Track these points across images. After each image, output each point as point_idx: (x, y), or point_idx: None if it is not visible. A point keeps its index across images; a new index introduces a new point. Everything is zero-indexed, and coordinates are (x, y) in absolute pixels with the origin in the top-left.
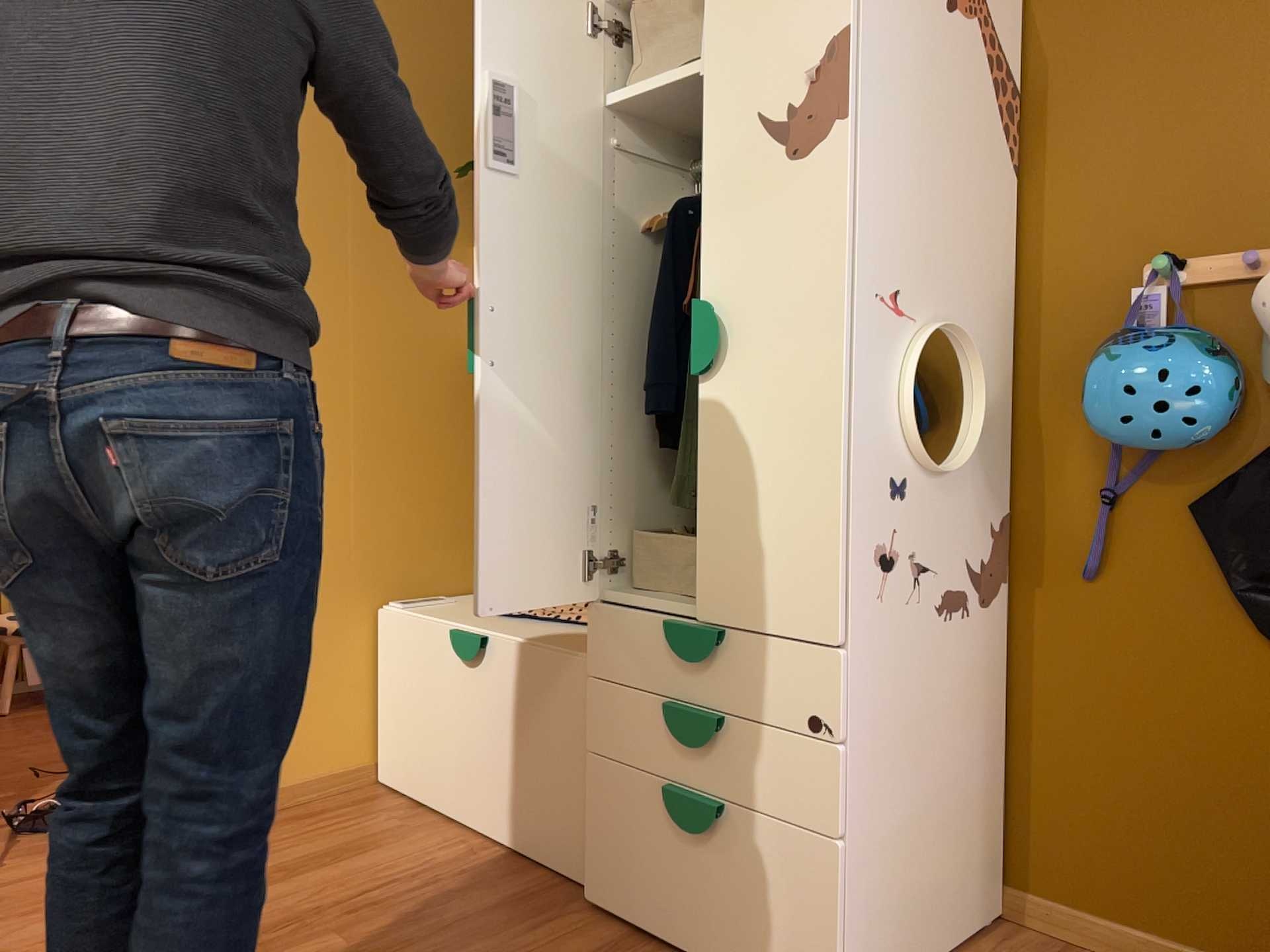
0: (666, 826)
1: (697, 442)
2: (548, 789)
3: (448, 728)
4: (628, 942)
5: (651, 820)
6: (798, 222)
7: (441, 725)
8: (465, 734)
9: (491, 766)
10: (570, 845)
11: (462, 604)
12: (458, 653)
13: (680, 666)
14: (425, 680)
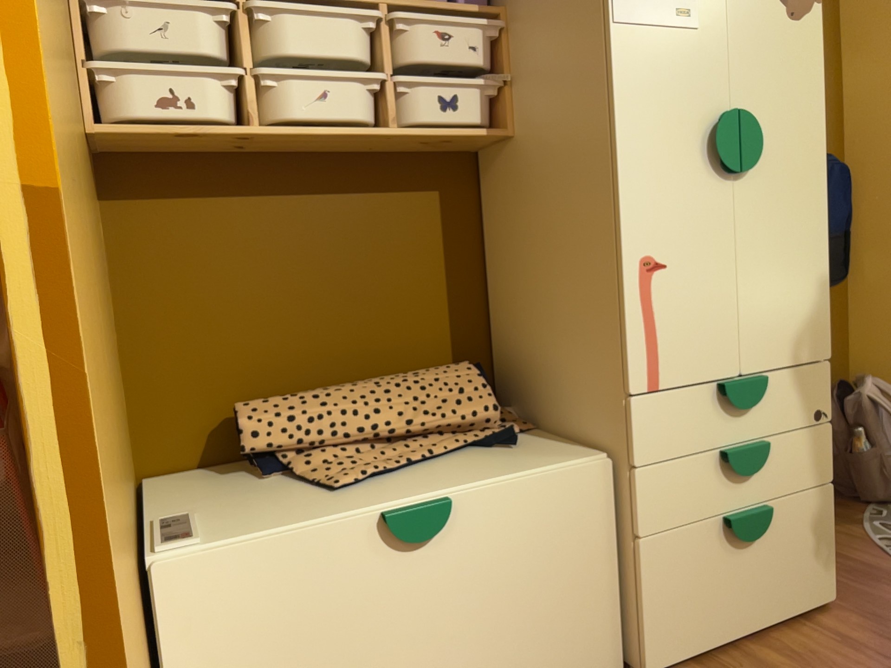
0: (723, 551)
1: (735, 231)
2: (561, 615)
3: (377, 651)
4: (713, 666)
5: (710, 556)
6: (797, 66)
7: (359, 657)
8: (414, 639)
9: (469, 646)
10: (592, 650)
11: (218, 510)
12: (408, 539)
13: (727, 417)
14: (314, 615)
